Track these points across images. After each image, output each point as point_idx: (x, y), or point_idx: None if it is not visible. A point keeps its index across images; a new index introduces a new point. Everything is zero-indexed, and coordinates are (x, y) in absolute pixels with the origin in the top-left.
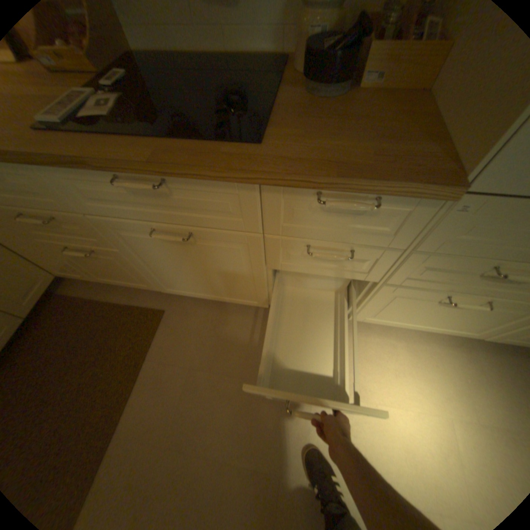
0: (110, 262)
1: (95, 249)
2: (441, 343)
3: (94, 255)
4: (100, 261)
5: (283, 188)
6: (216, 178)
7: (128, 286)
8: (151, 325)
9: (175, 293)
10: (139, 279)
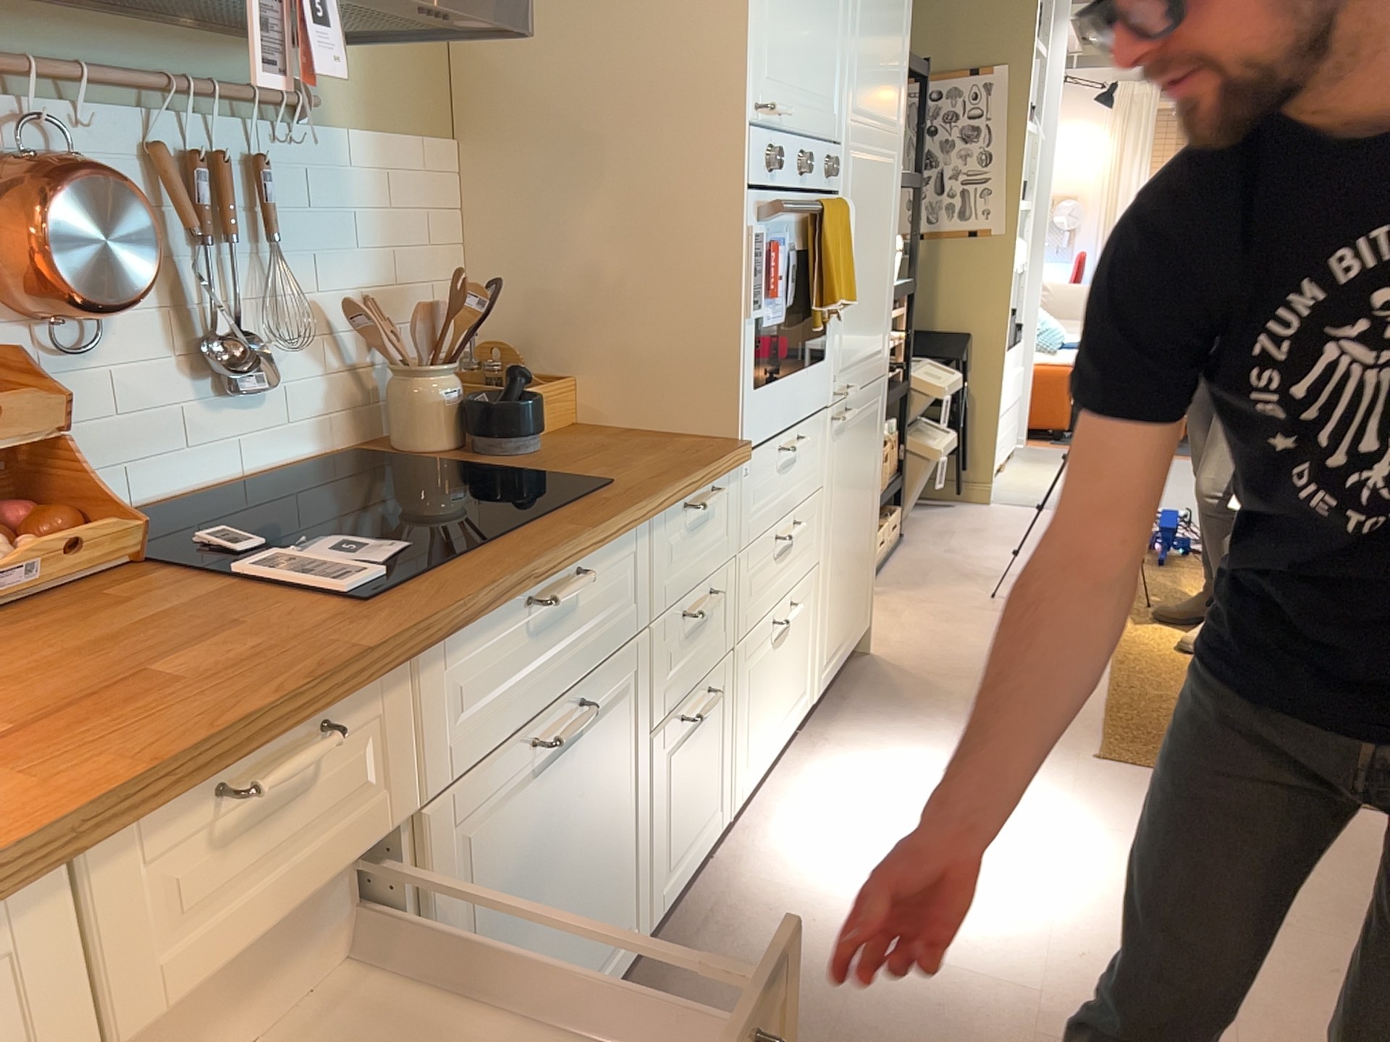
0: None
1: None
2: (803, 761)
3: None
4: None
5: (664, 517)
6: (634, 526)
7: None
8: None
9: None
10: None
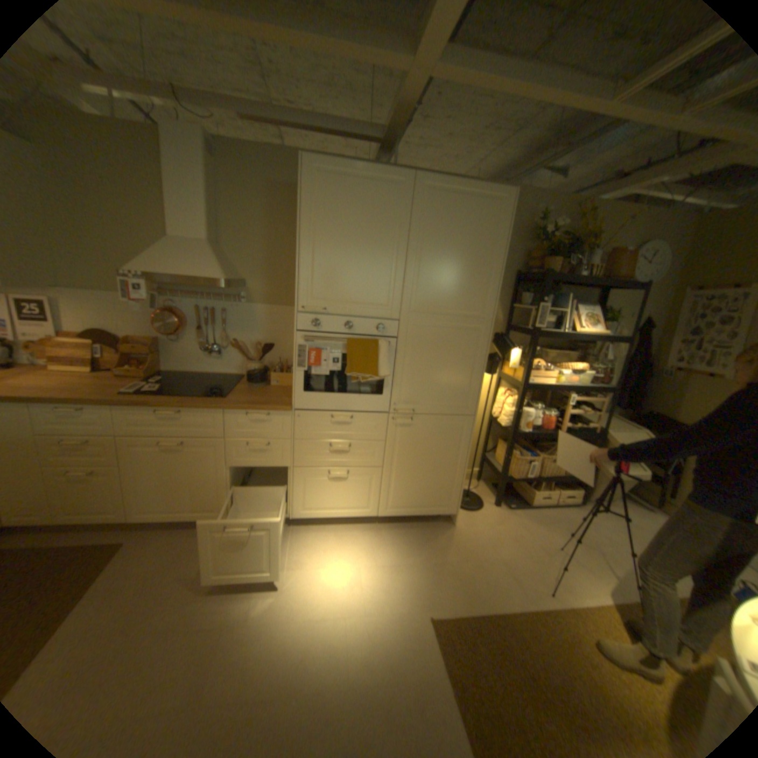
0: (98, 486)
1: (96, 471)
2: (357, 530)
3: (88, 479)
4: (88, 486)
5: (232, 413)
6: (204, 409)
7: (90, 524)
8: (106, 556)
9: (140, 523)
10: (113, 506)
